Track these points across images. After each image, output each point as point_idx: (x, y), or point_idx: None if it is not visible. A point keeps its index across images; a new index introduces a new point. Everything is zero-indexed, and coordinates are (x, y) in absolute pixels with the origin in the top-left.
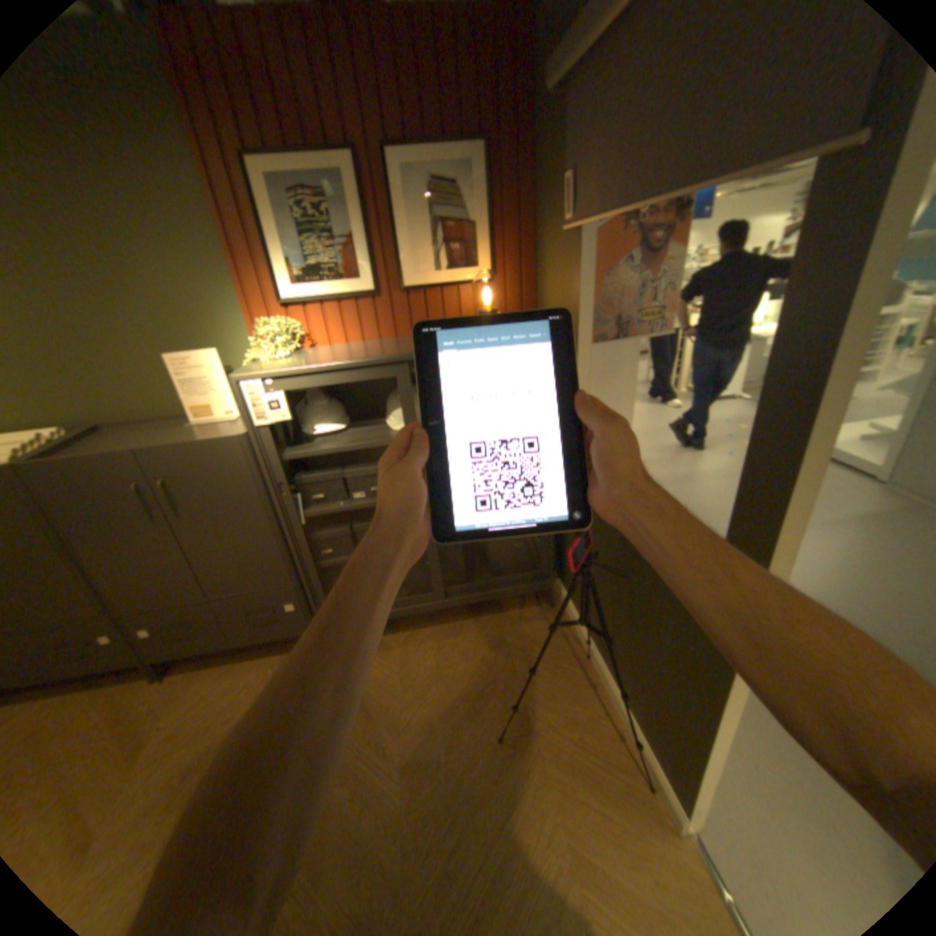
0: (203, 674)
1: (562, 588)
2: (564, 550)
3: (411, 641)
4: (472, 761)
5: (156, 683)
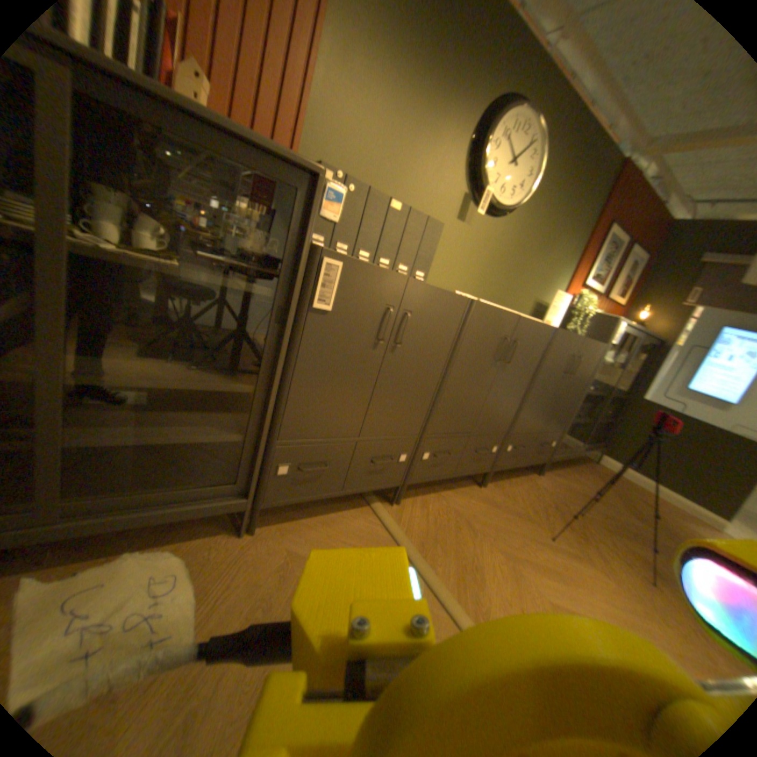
0: (500, 483)
1: (603, 454)
2: (614, 434)
3: (567, 473)
4: (651, 516)
5: (484, 486)
